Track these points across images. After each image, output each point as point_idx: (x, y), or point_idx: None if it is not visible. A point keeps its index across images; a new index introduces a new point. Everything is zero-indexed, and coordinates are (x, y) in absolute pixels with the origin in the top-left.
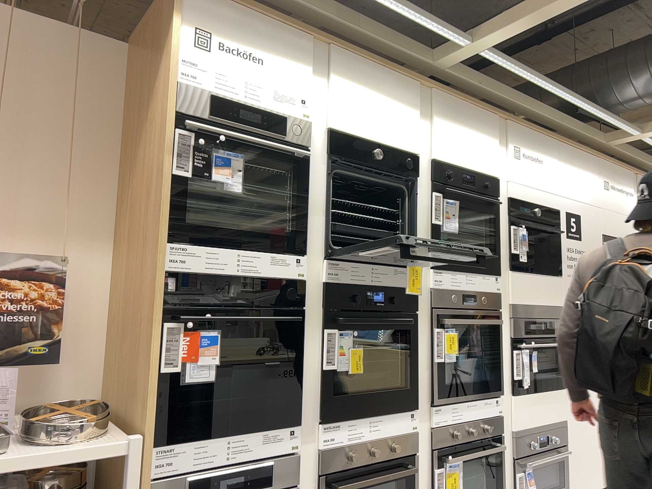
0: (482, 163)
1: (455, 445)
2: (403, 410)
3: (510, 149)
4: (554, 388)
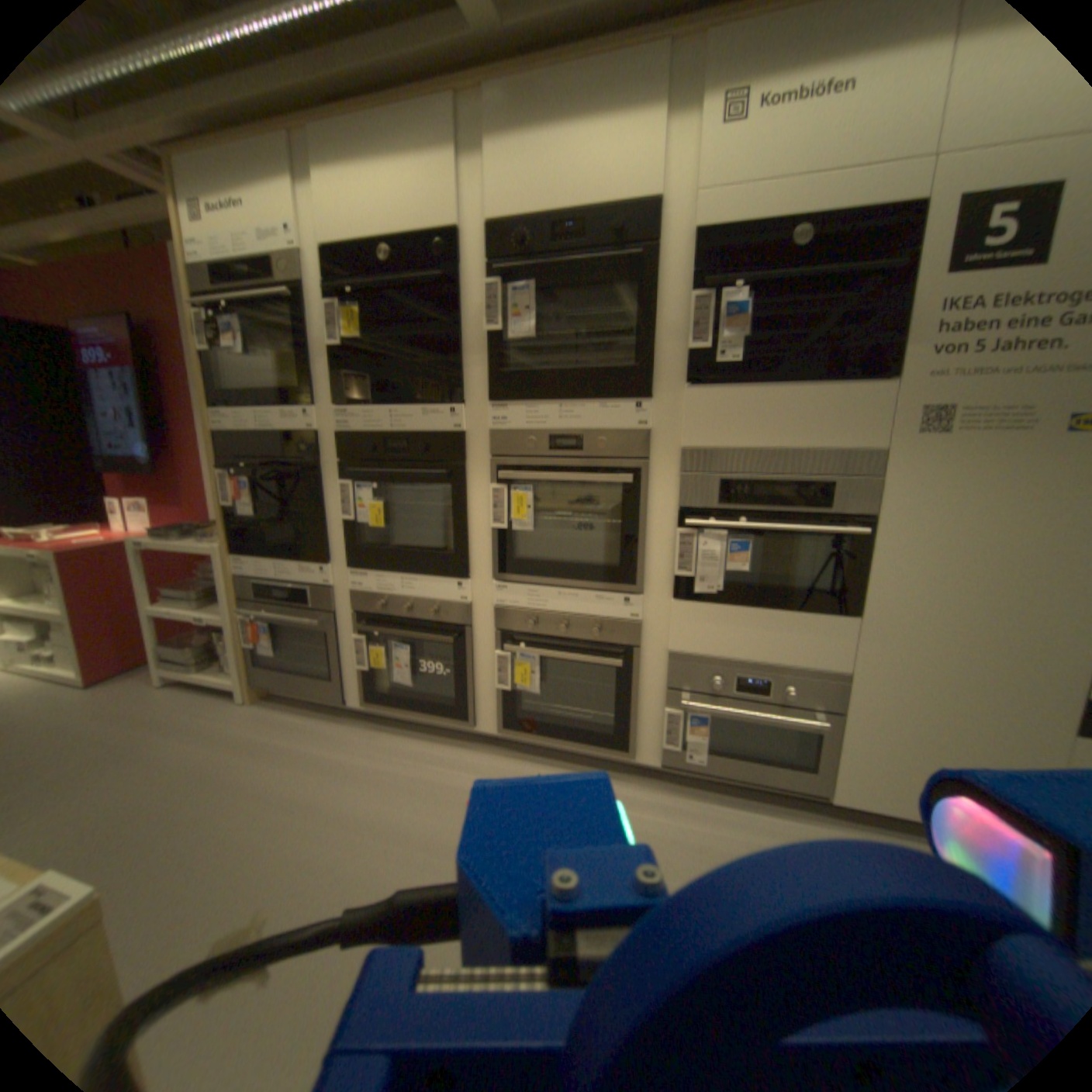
0: (609, 178)
1: (537, 634)
2: (446, 575)
3: (710, 102)
4: (812, 610)
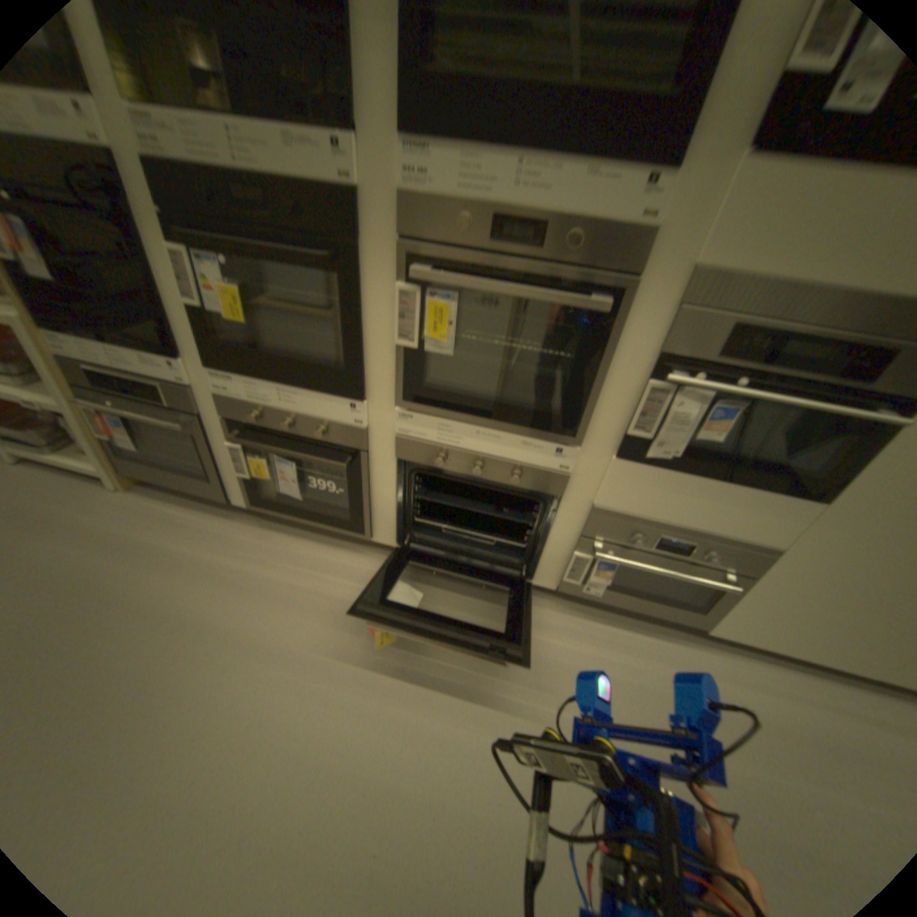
0: None
1: (447, 470)
2: (336, 394)
3: None
4: (778, 492)
